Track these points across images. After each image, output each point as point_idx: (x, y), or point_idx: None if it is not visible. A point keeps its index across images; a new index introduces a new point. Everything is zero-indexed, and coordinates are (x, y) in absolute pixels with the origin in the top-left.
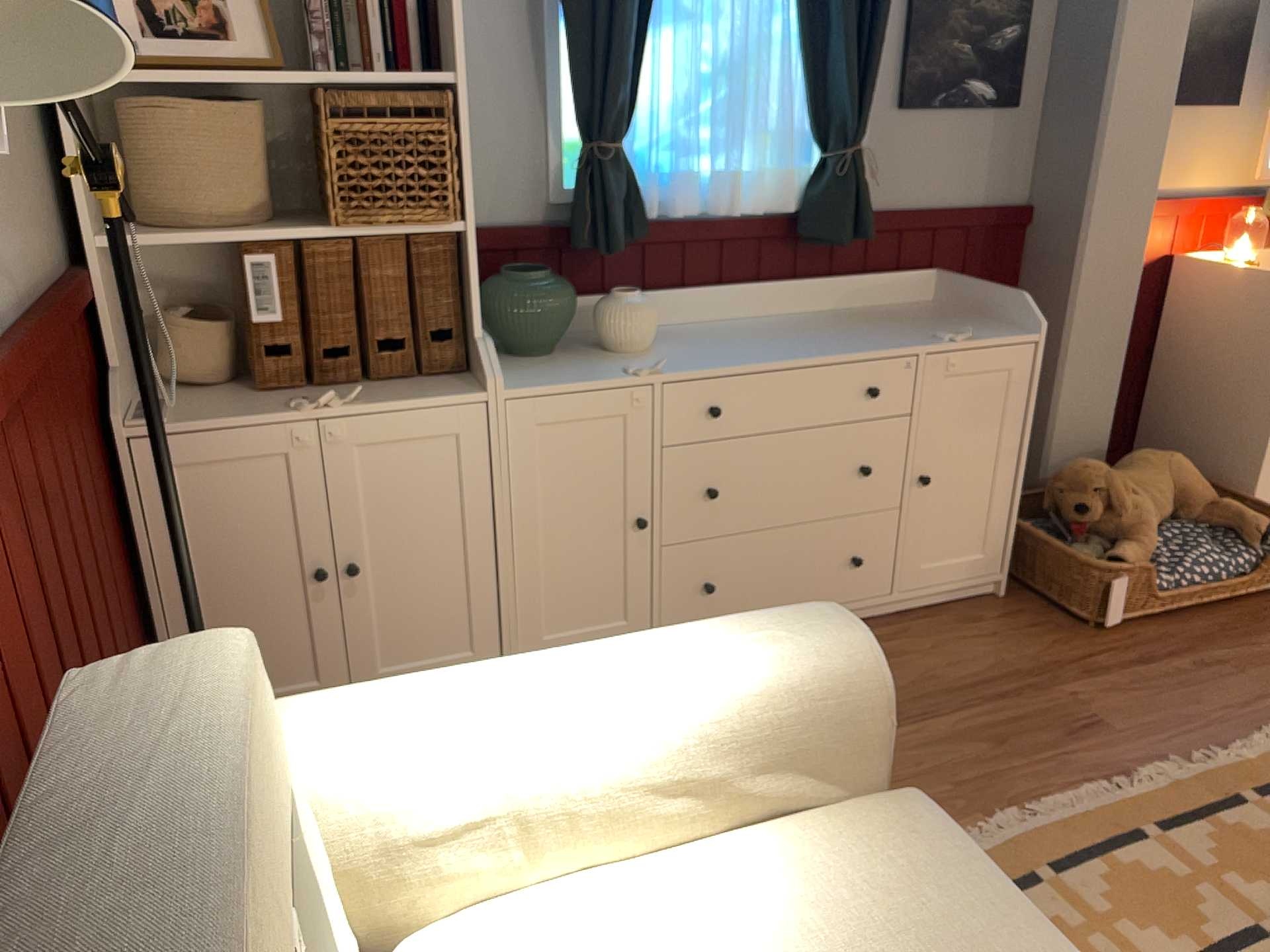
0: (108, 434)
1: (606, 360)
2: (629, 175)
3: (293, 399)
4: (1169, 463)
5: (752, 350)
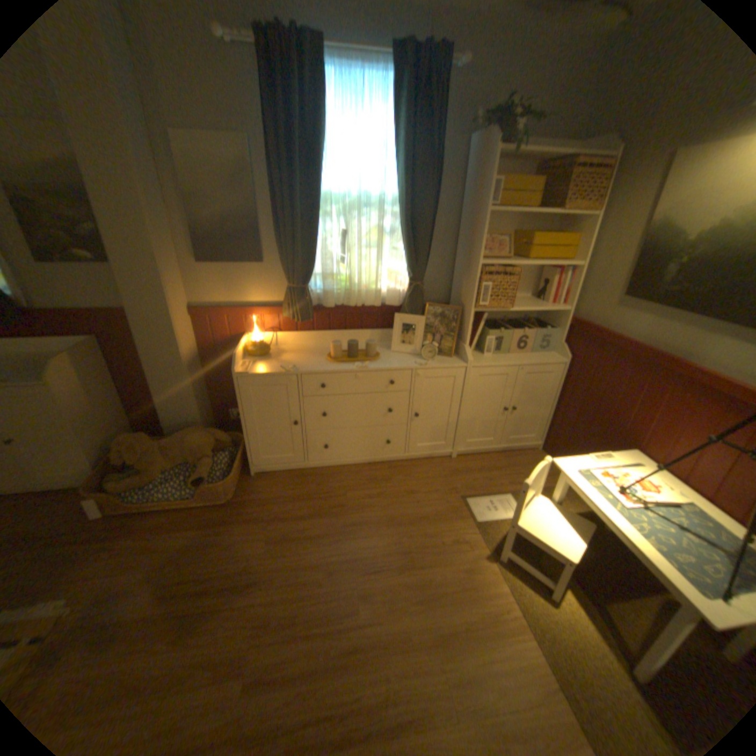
0: None
1: None
2: None
3: None
4: (186, 438)
5: None
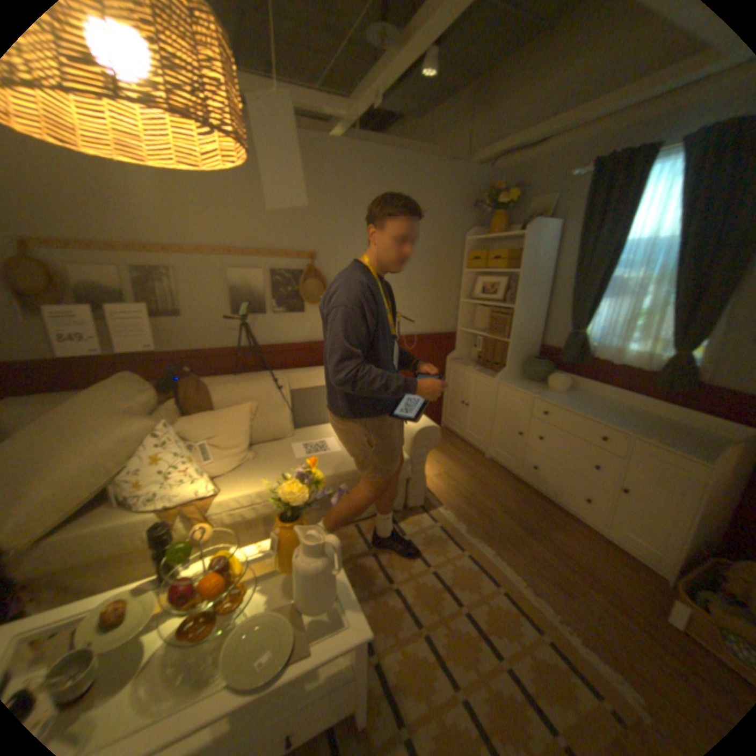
0: (446, 360)
1: (540, 388)
2: (585, 341)
3: (474, 367)
4: None
5: (580, 406)
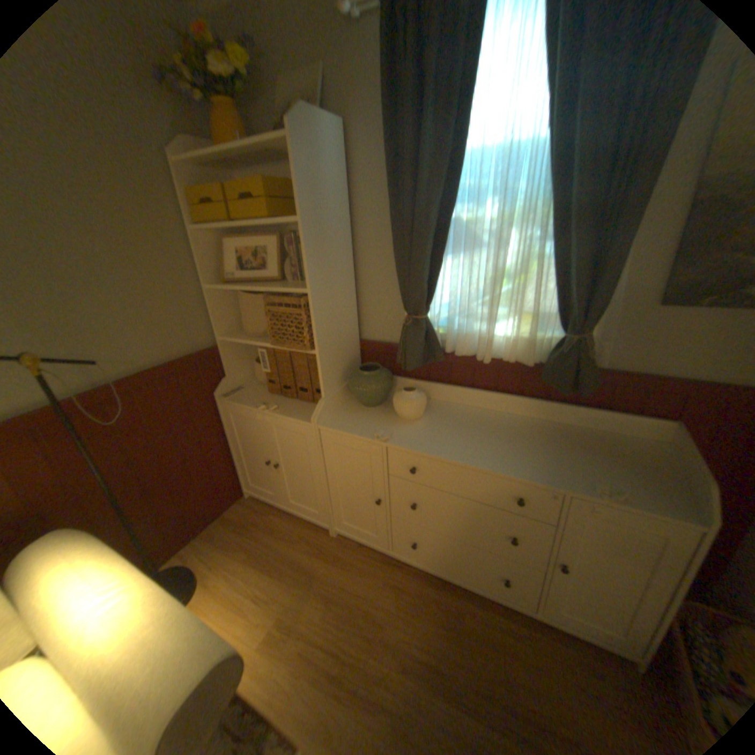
0: (215, 397)
1: (386, 421)
2: (431, 330)
3: (269, 400)
4: None
5: (459, 443)
